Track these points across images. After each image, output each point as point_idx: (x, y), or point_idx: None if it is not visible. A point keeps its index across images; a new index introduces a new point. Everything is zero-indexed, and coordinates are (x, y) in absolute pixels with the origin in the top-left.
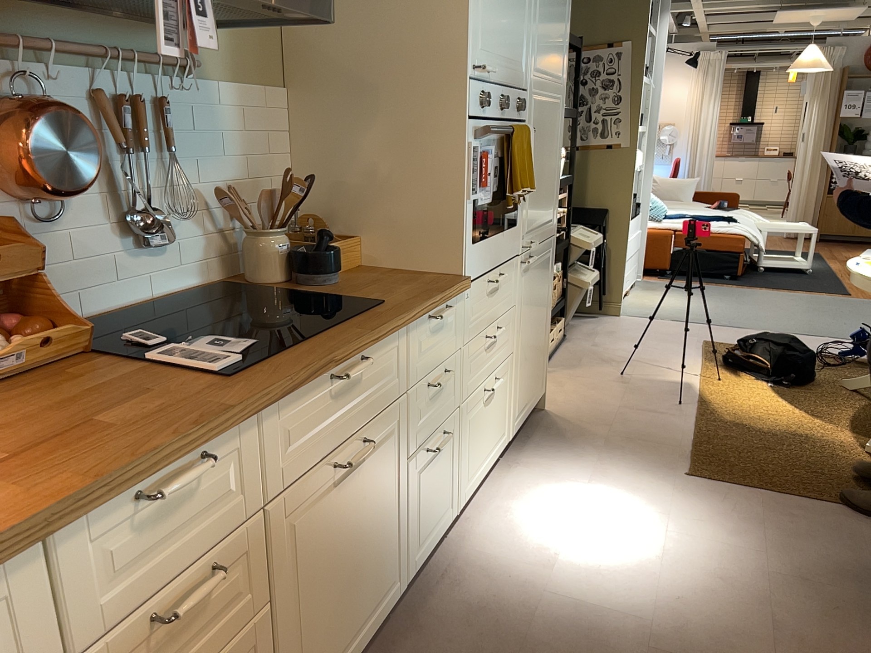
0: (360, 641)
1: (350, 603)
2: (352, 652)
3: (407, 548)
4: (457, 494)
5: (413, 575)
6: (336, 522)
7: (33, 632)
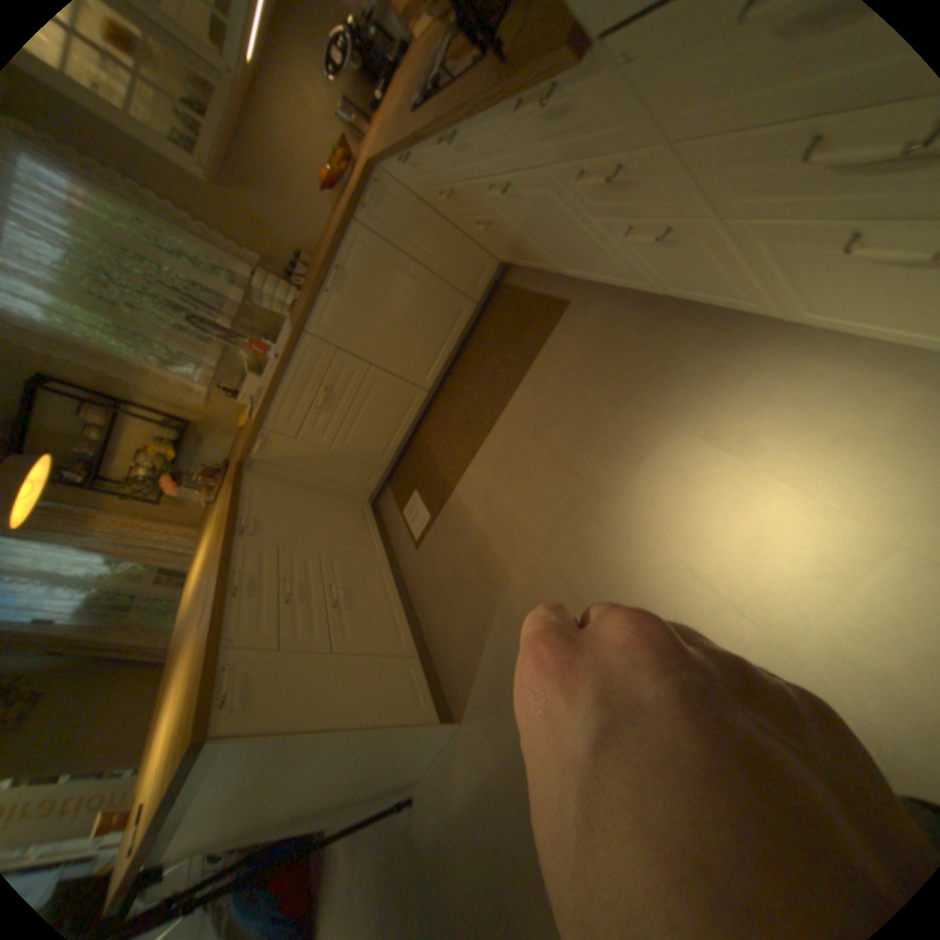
0: (608, 279)
1: (578, 255)
2: (602, 277)
3: (646, 271)
4: (773, 300)
5: (679, 295)
6: (523, 211)
7: (410, 175)
